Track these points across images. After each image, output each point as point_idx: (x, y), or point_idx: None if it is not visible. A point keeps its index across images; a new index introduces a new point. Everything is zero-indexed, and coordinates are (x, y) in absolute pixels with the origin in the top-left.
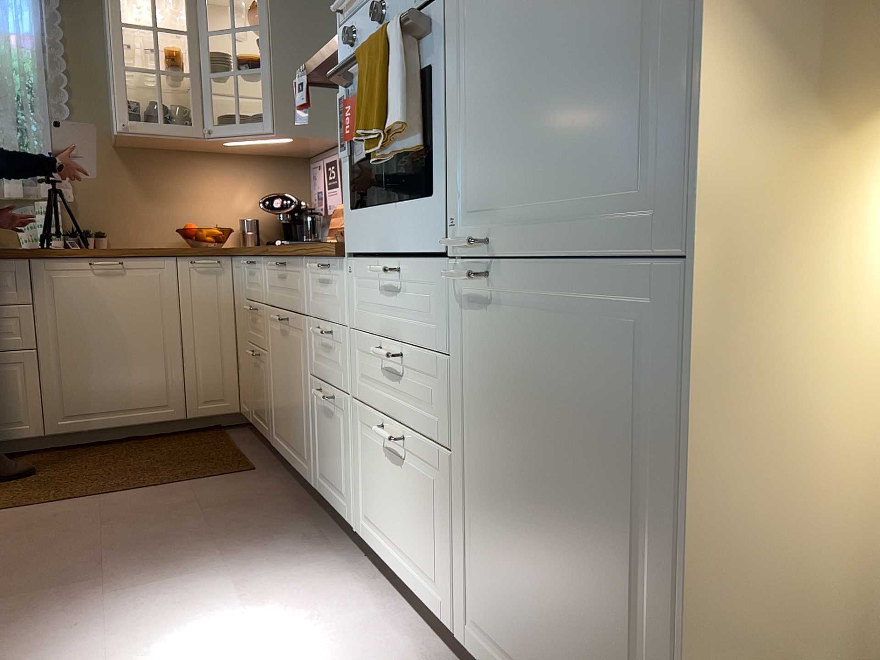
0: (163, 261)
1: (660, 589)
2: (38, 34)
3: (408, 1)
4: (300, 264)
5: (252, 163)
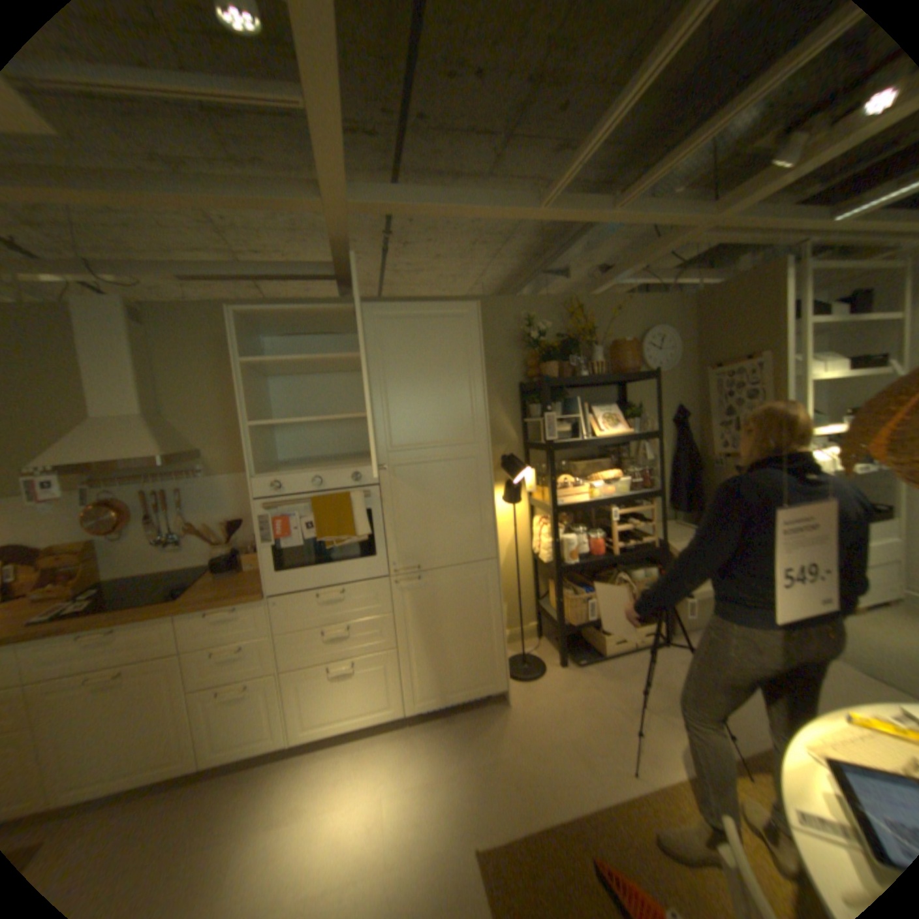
0: None
1: (491, 631)
2: None
3: (341, 482)
4: (156, 624)
5: None
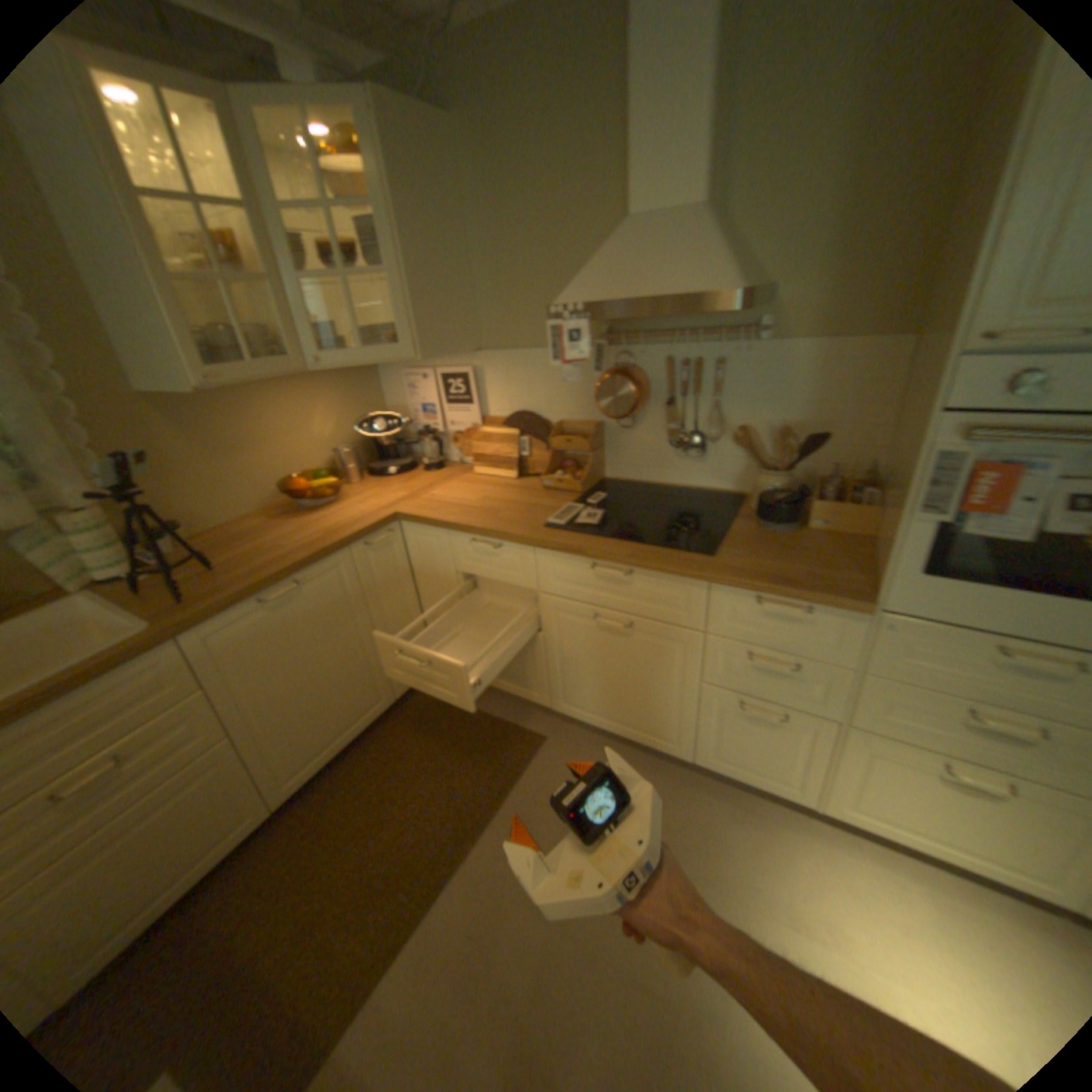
0: (340, 557)
1: None
2: None
3: None
4: (690, 583)
5: (322, 376)
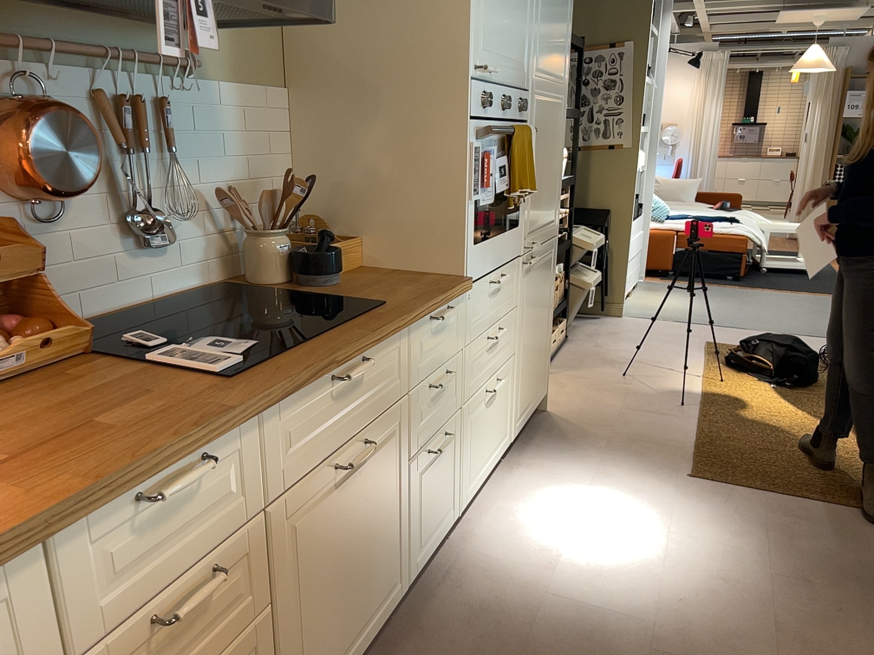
0: None
1: (549, 324)
2: None
3: (515, 110)
4: (397, 337)
5: None
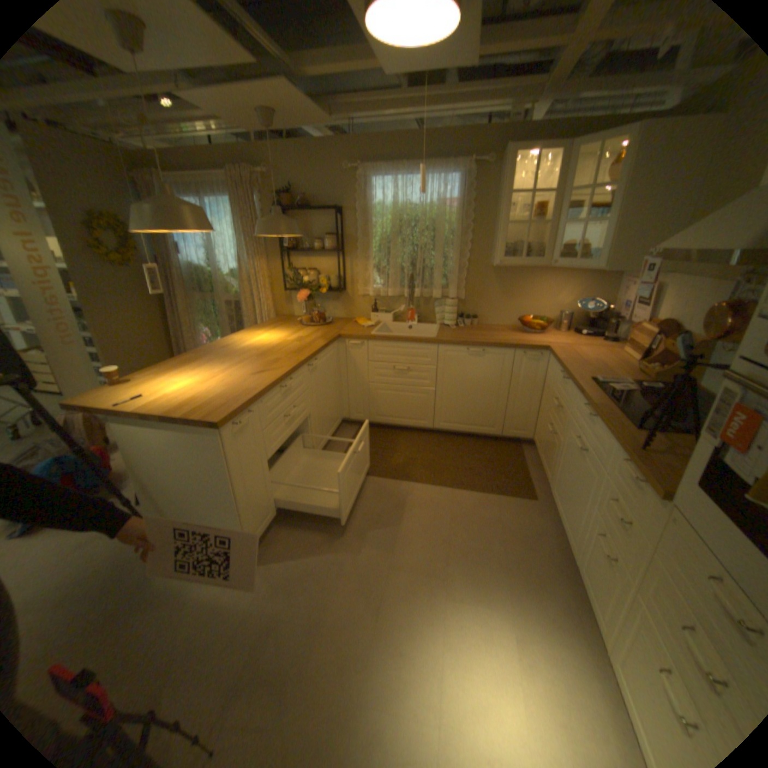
0: (507, 351)
1: None
2: (461, 199)
3: None
4: (611, 435)
5: (578, 271)
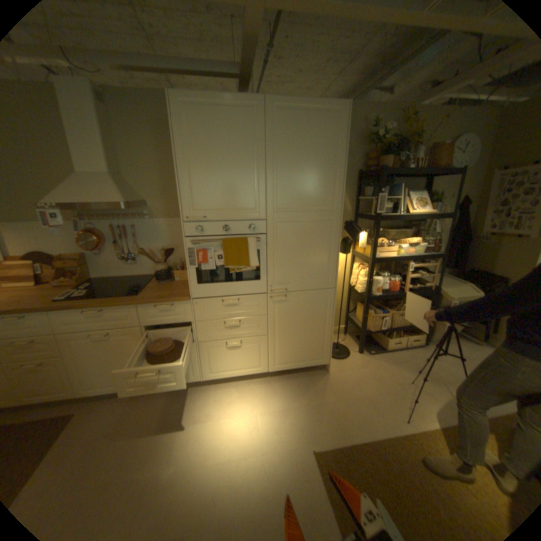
0: None
1: (325, 331)
2: None
3: (242, 230)
4: (127, 308)
5: None
